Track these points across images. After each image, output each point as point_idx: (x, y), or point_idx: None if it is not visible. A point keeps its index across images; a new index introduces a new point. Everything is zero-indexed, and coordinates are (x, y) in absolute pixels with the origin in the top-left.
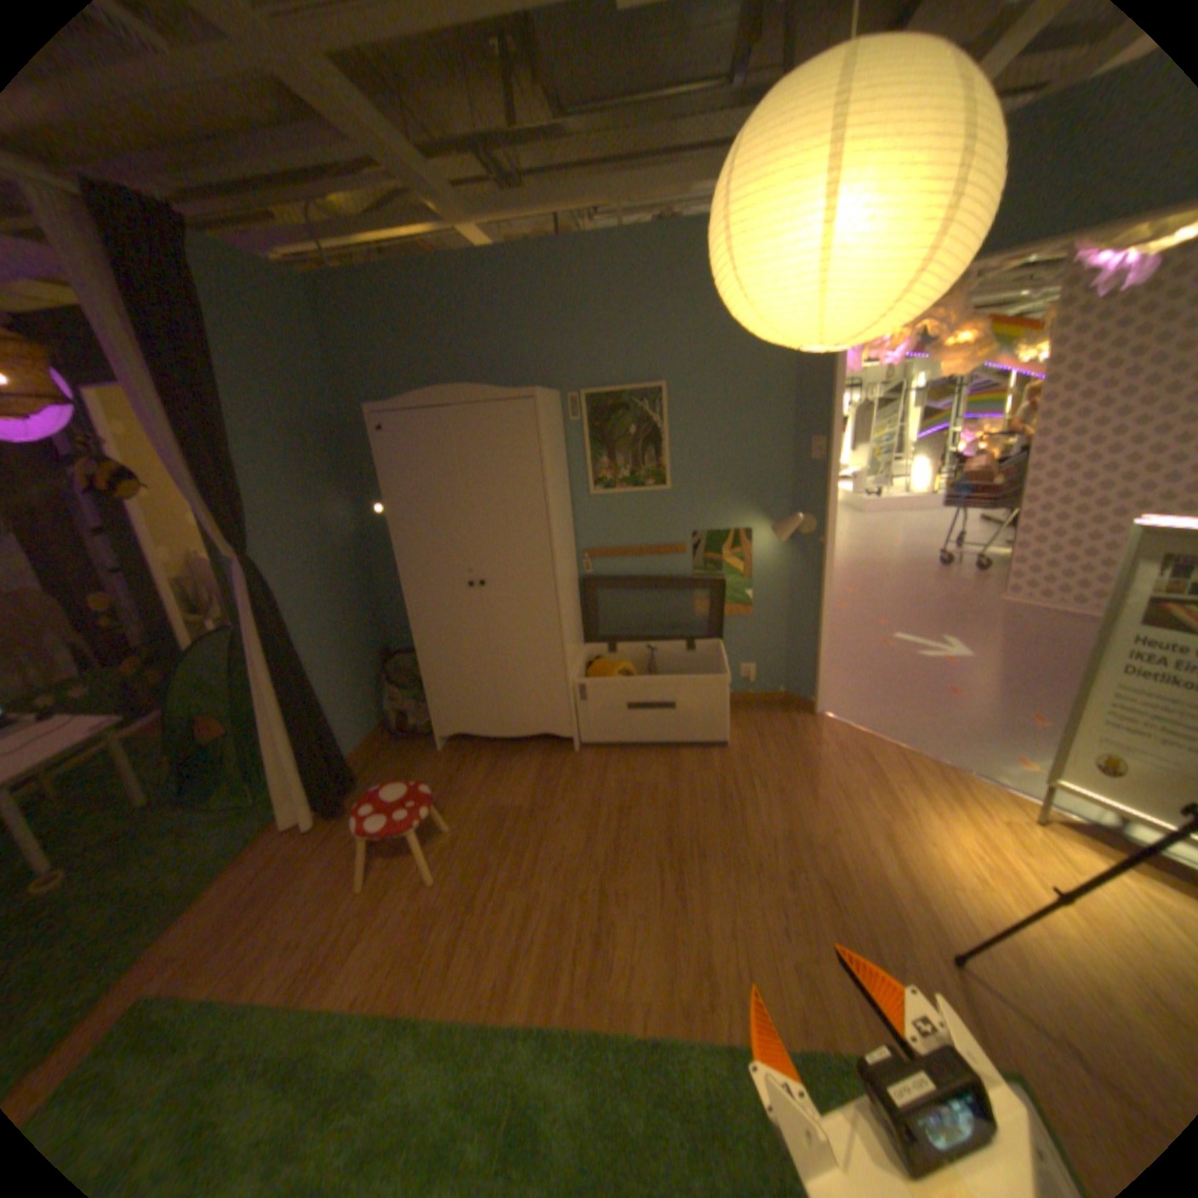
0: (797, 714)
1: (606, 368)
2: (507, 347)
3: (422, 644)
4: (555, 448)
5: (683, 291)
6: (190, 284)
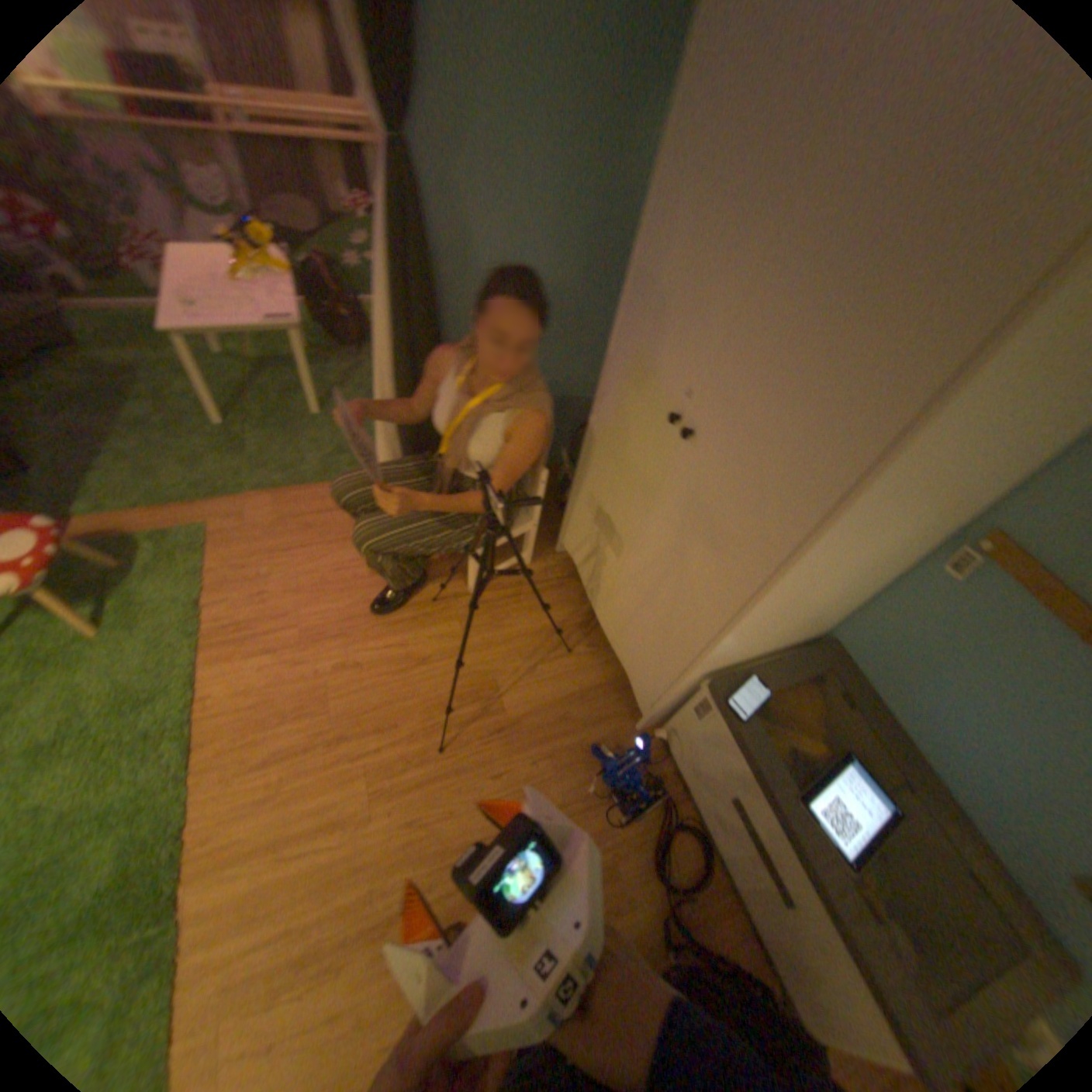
0: None
1: None
2: None
3: (593, 438)
4: None
5: None
6: None
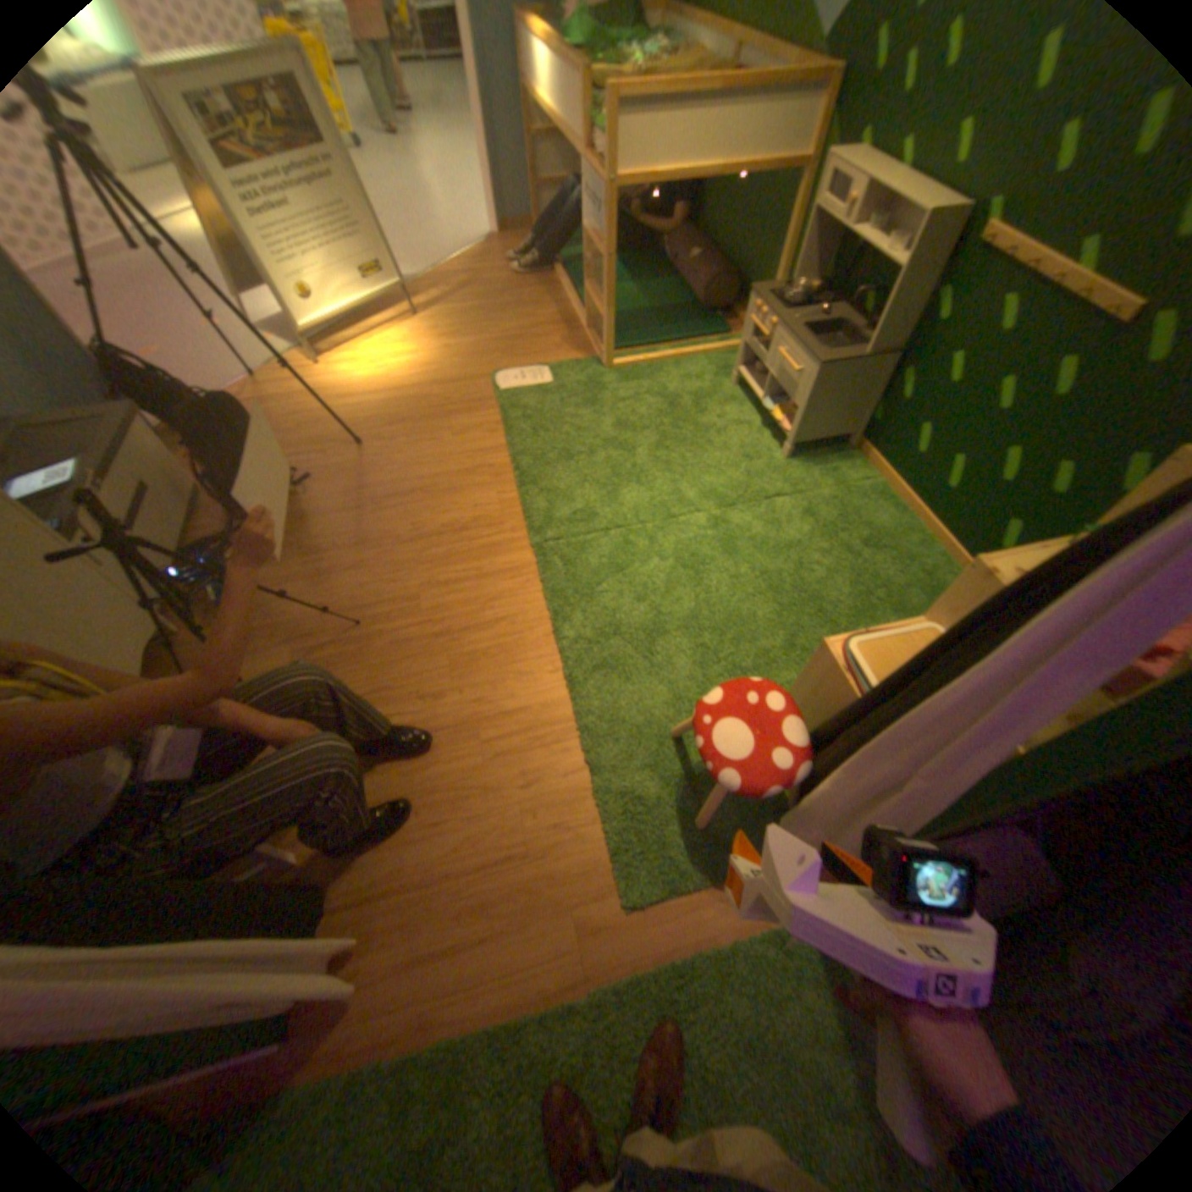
0: None
1: None
2: None
3: None
4: None
5: None
6: None
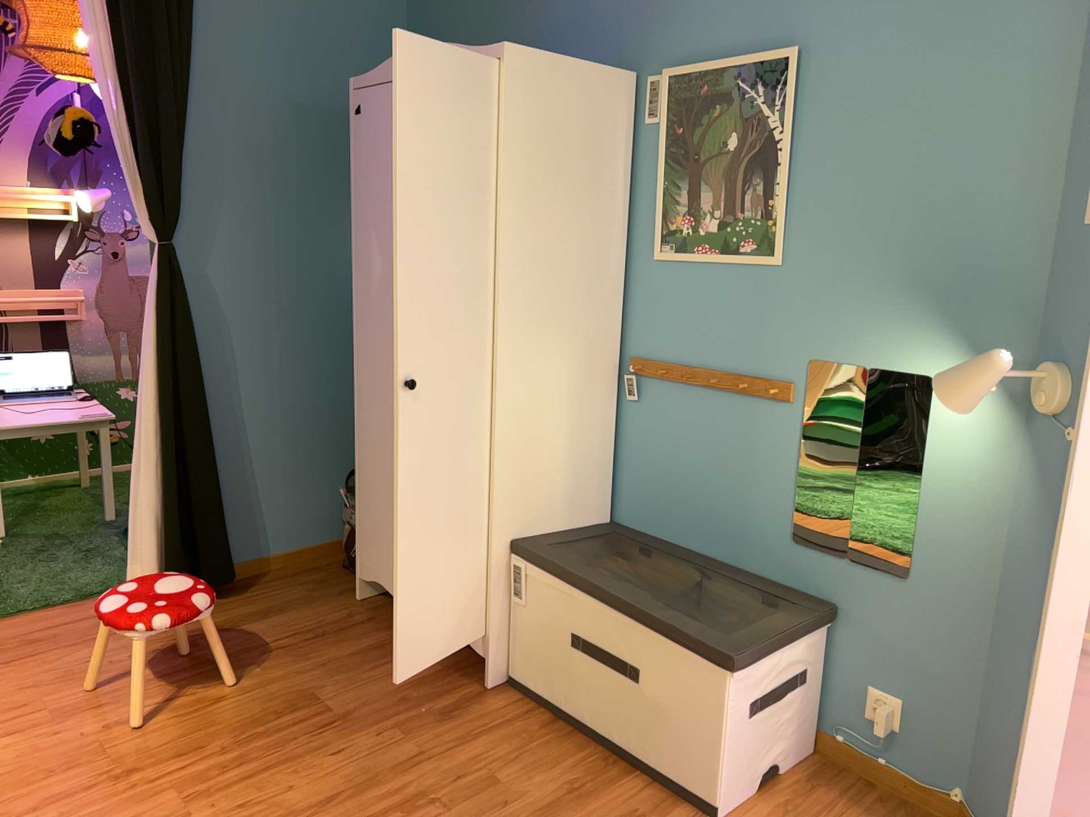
0: None
1: (710, 30)
2: (585, 4)
3: (359, 428)
4: (567, 157)
5: None
6: None
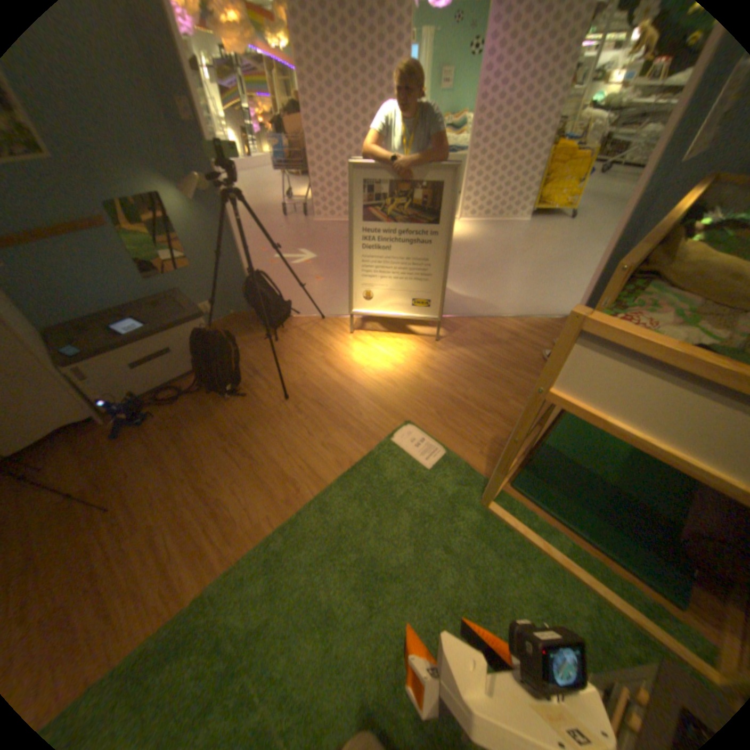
0: (248, 323)
1: None
2: None
3: None
4: None
5: None
6: None
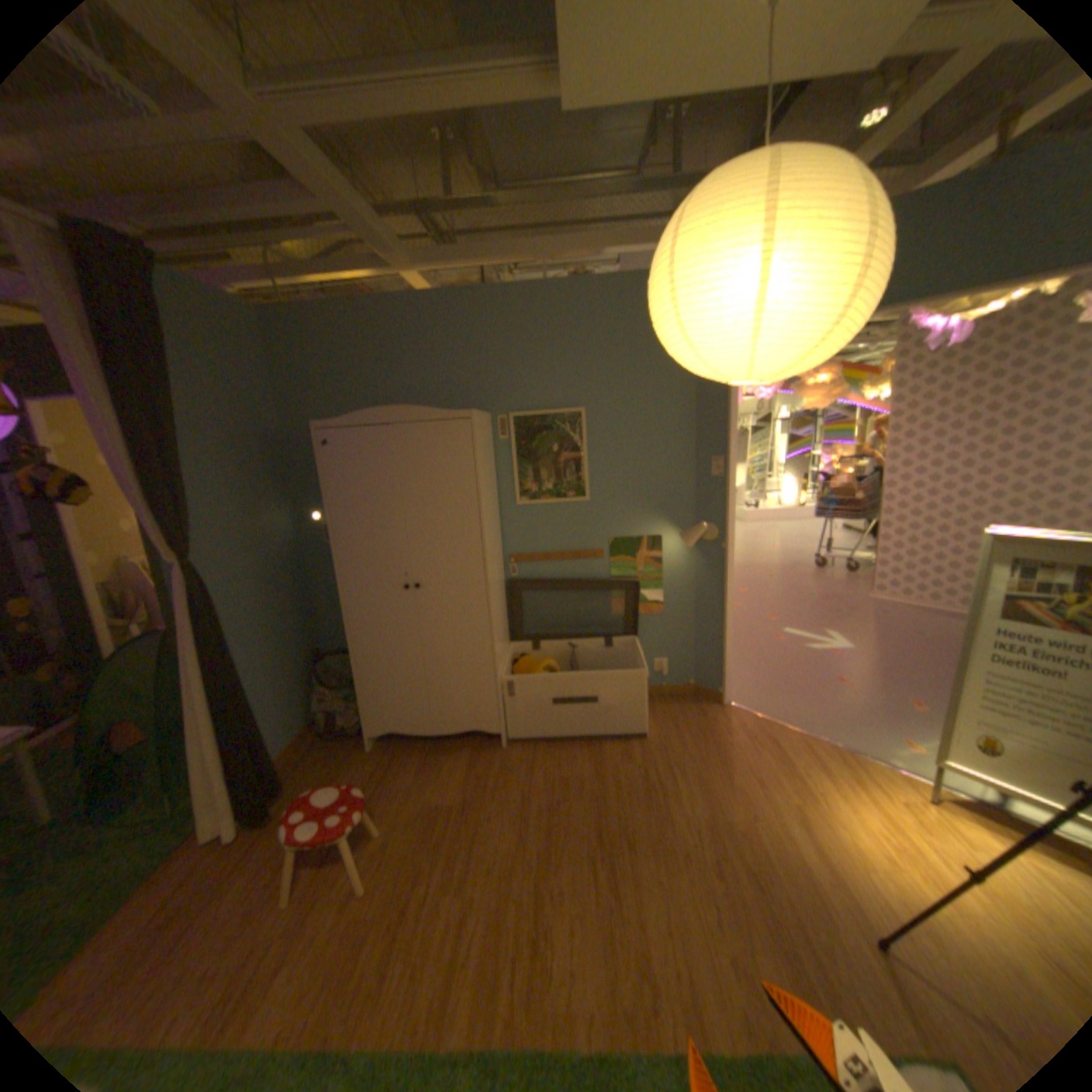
0: (707, 704)
1: (532, 395)
2: (444, 374)
3: (355, 645)
4: (487, 463)
5: (599, 332)
6: (153, 309)
